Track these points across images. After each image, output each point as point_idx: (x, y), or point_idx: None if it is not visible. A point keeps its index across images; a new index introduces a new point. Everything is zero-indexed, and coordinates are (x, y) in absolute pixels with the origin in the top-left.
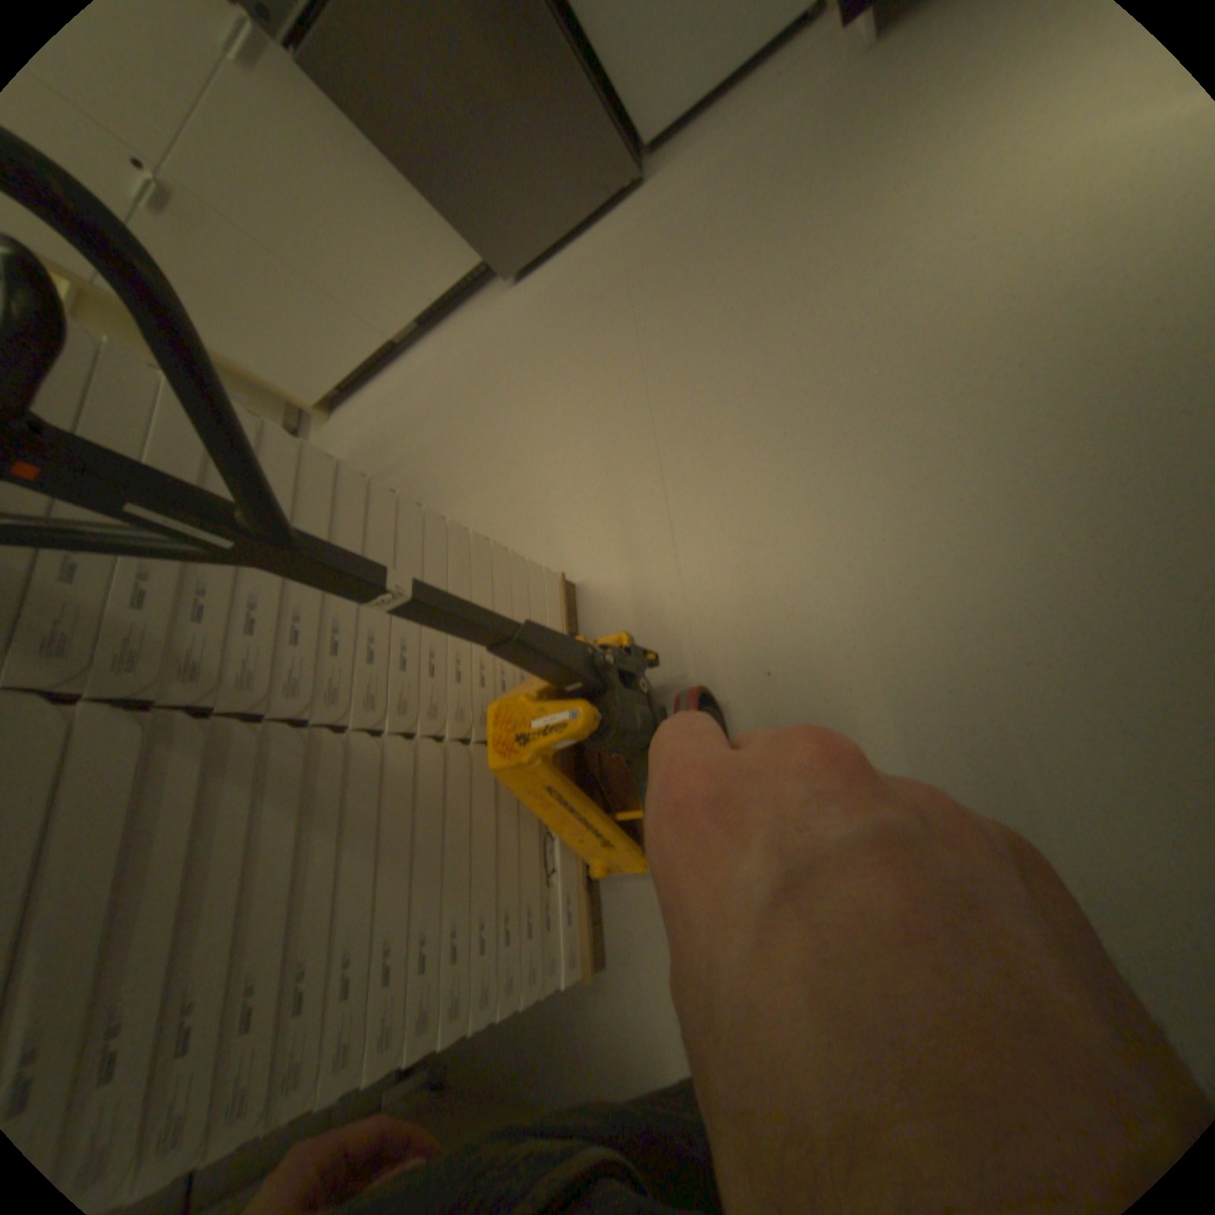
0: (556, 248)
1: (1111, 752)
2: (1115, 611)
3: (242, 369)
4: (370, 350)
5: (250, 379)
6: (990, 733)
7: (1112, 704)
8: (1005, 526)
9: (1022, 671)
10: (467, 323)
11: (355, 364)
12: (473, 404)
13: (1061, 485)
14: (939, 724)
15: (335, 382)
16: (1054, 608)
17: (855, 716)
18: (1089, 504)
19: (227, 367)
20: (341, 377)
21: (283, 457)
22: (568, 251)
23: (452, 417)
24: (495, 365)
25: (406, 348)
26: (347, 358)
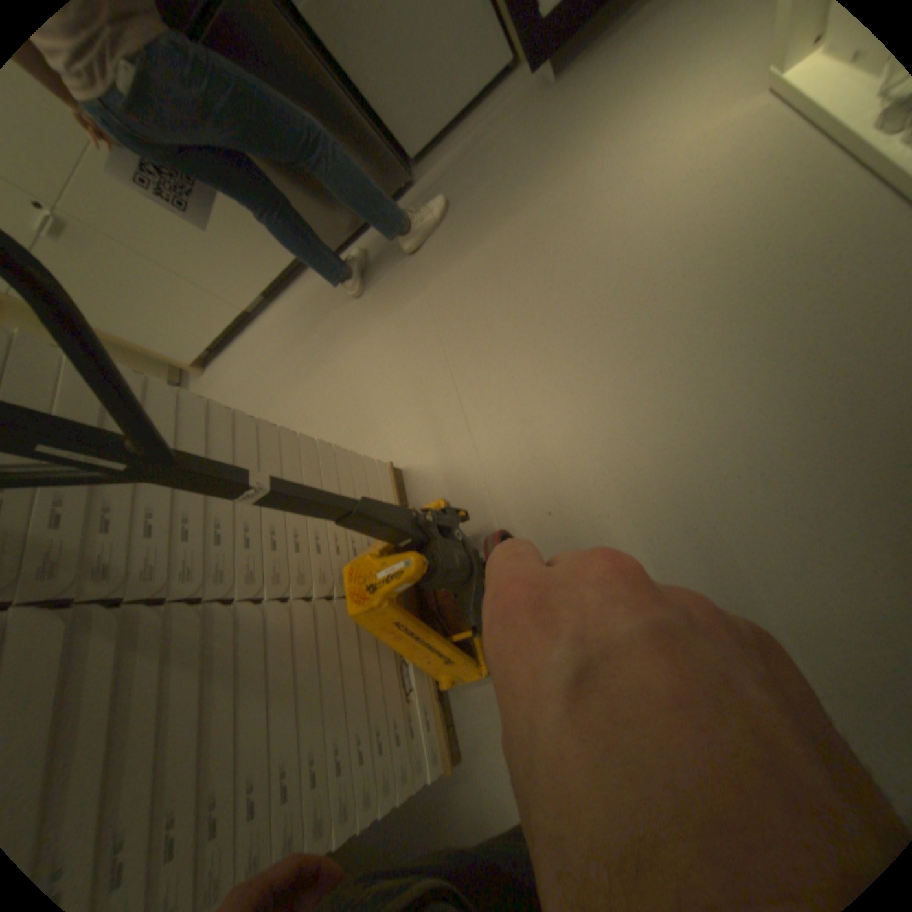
0: (358, 233)
1: (790, 532)
2: (775, 433)
3: (132, 344)
4: (230, 320)
5: (139, 350)
6: (708, 531)
7: (785, 497)
8: (693, 385)
9: (722, 484)
10: (300, 292)
11: (220, 330)
12: (311, 349)
13: (724, 353)
14: (673, 531)
15: (205, 345)
16: (735, 437)
17: (614, 535)
18: (744, 363)
19: (121, 344)
20: (210, 341)
21: (166, 402)
22: (368, 234)
23: (297, 360)
24: (324, 319)
25: (257, 315)
26: (213, 327)
